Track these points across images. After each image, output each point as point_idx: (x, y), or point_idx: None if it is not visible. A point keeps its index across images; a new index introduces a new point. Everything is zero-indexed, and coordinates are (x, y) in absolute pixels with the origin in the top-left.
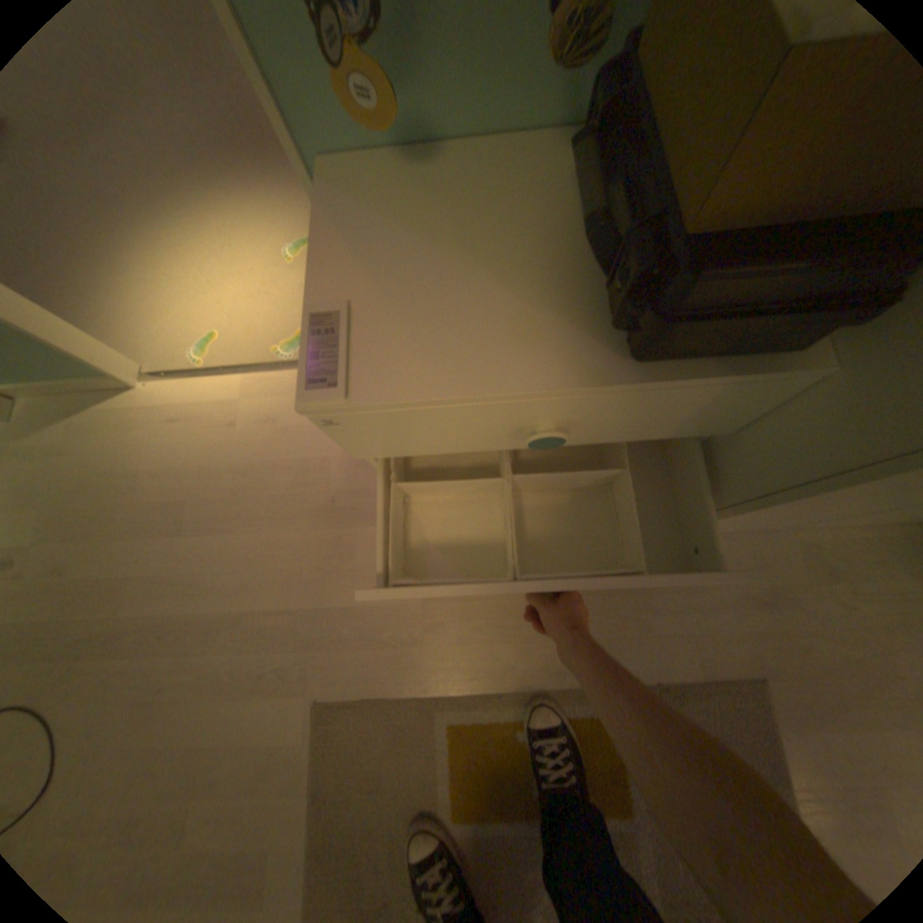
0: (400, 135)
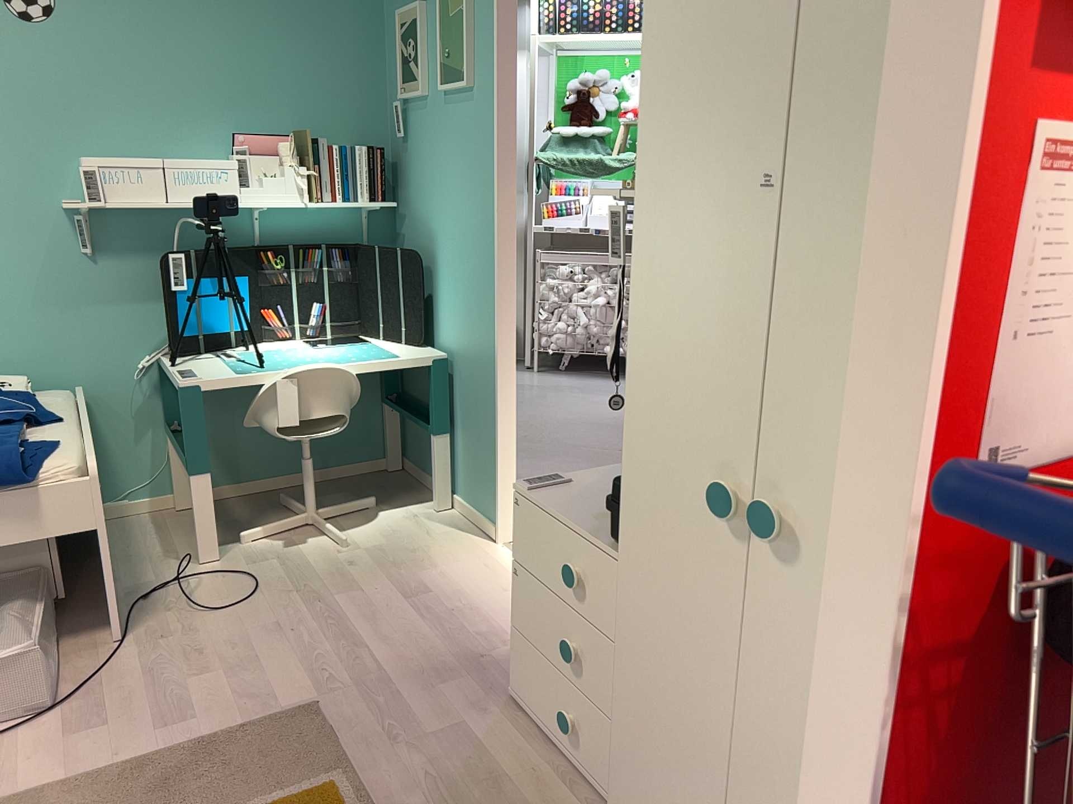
0: None
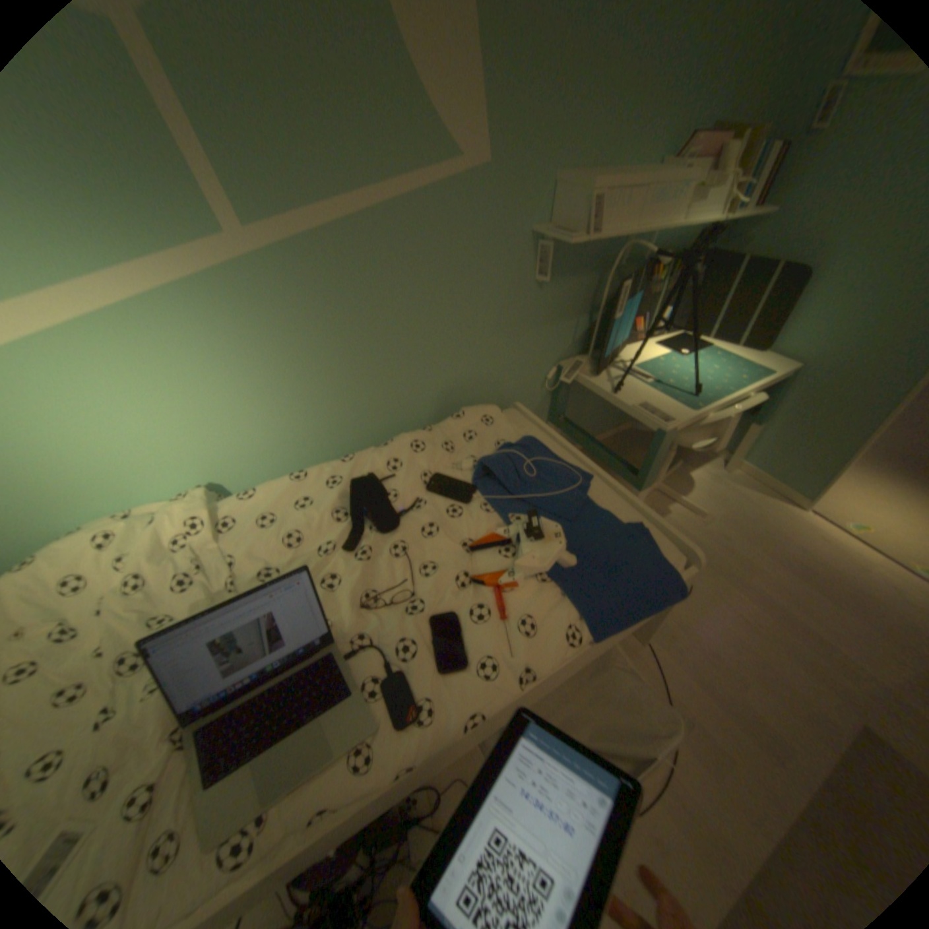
0: None
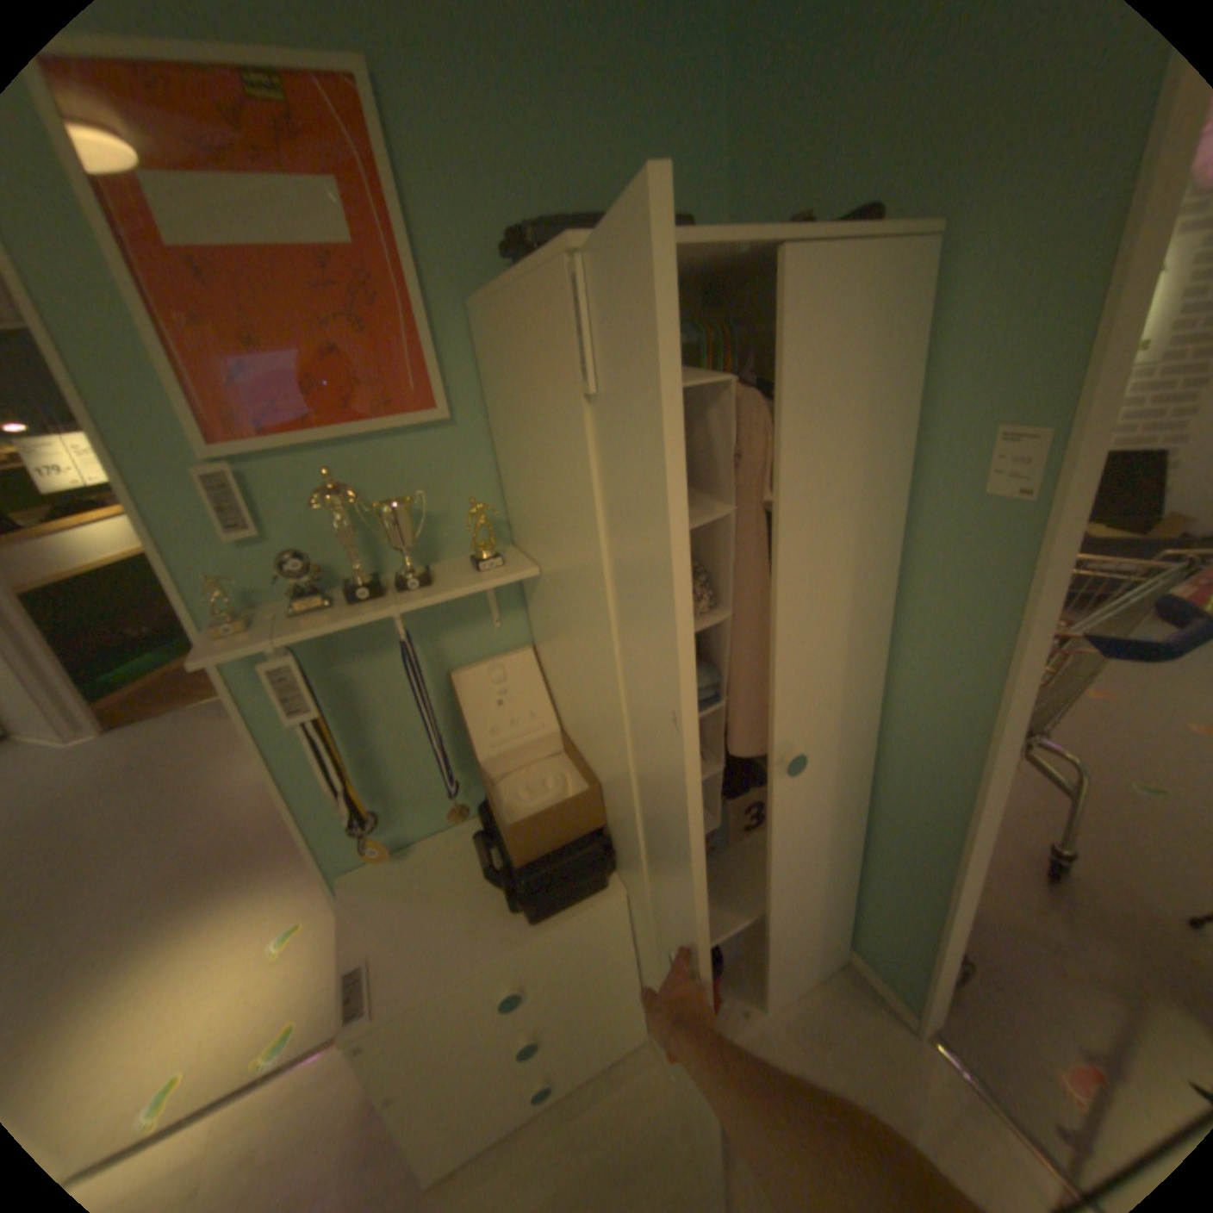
0: (388, 850)
